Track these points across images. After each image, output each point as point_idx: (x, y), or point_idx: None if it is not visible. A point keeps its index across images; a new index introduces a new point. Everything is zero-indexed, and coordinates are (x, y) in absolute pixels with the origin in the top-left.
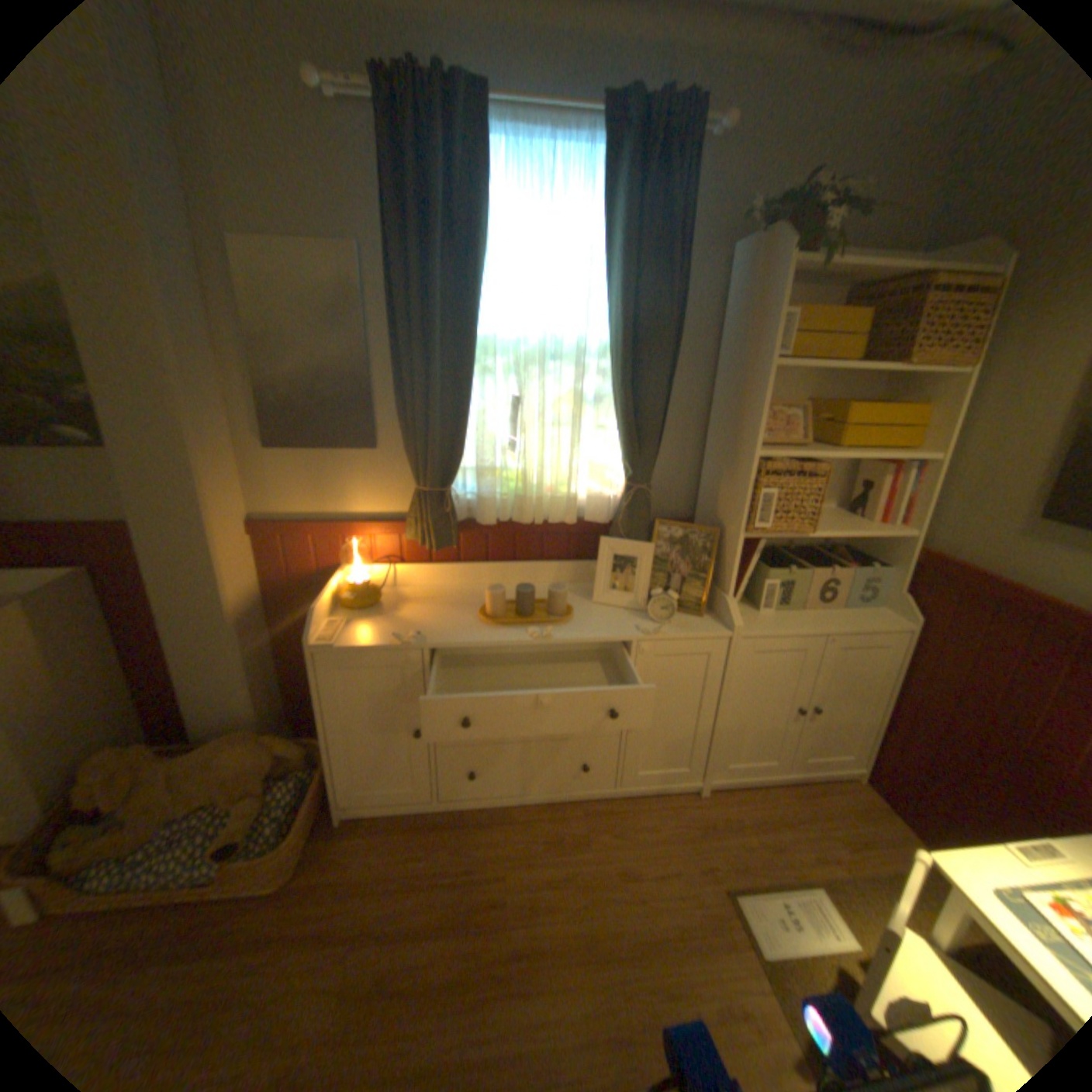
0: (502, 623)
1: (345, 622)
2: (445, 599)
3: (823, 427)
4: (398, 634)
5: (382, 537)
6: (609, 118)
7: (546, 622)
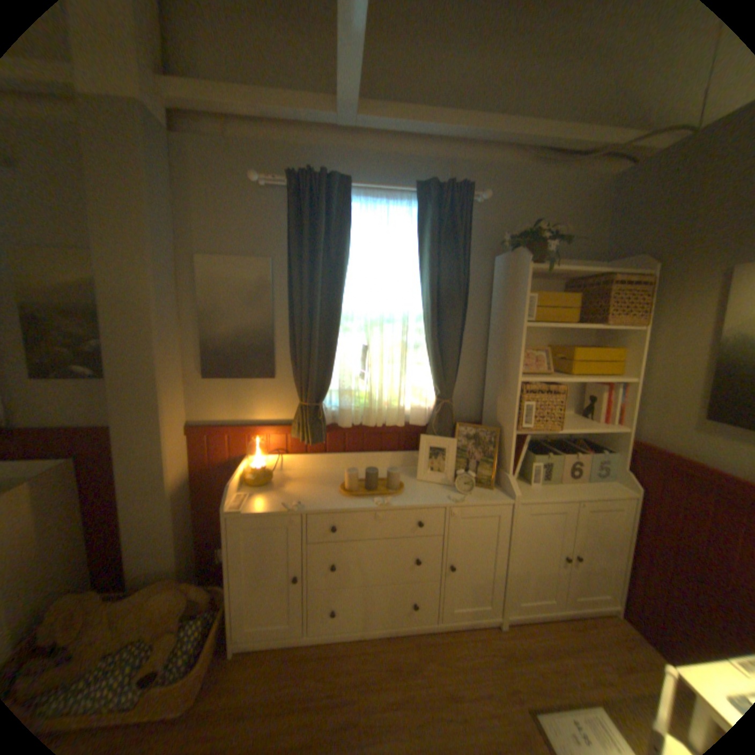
0: (356, 495)
1: (247, 496)
2: (315, 479)
3: (559, 363)
4: (284, 505)
5: (274, 436)
6: (418, 194)
7: (386, 495)
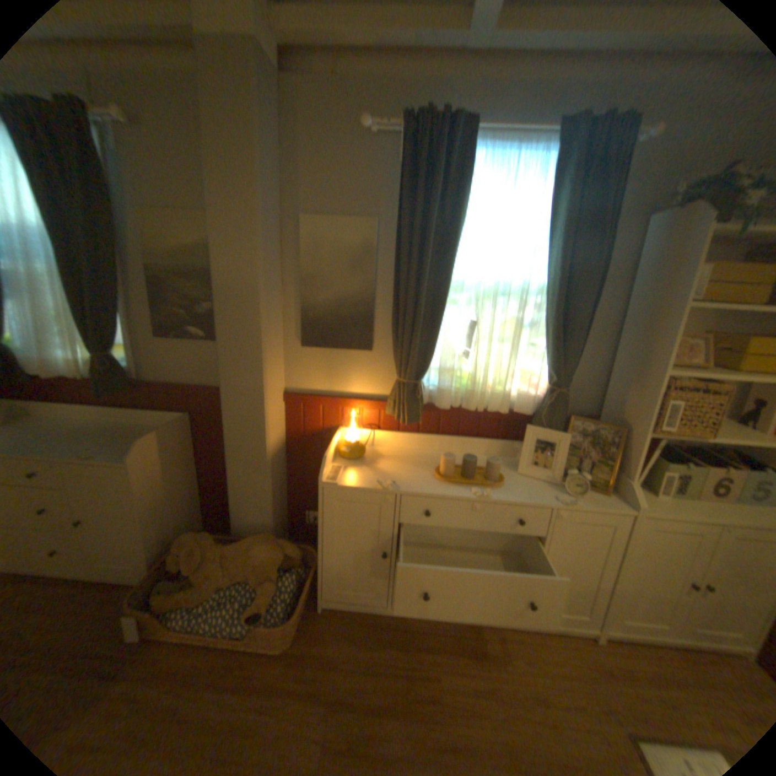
0: (452, 481)
1: (342, 468)
2: (407, 458)
3: (721, 354)
4: (380, 481)
5: (368, 410)
6: (561, 133)
7: (484, 485)
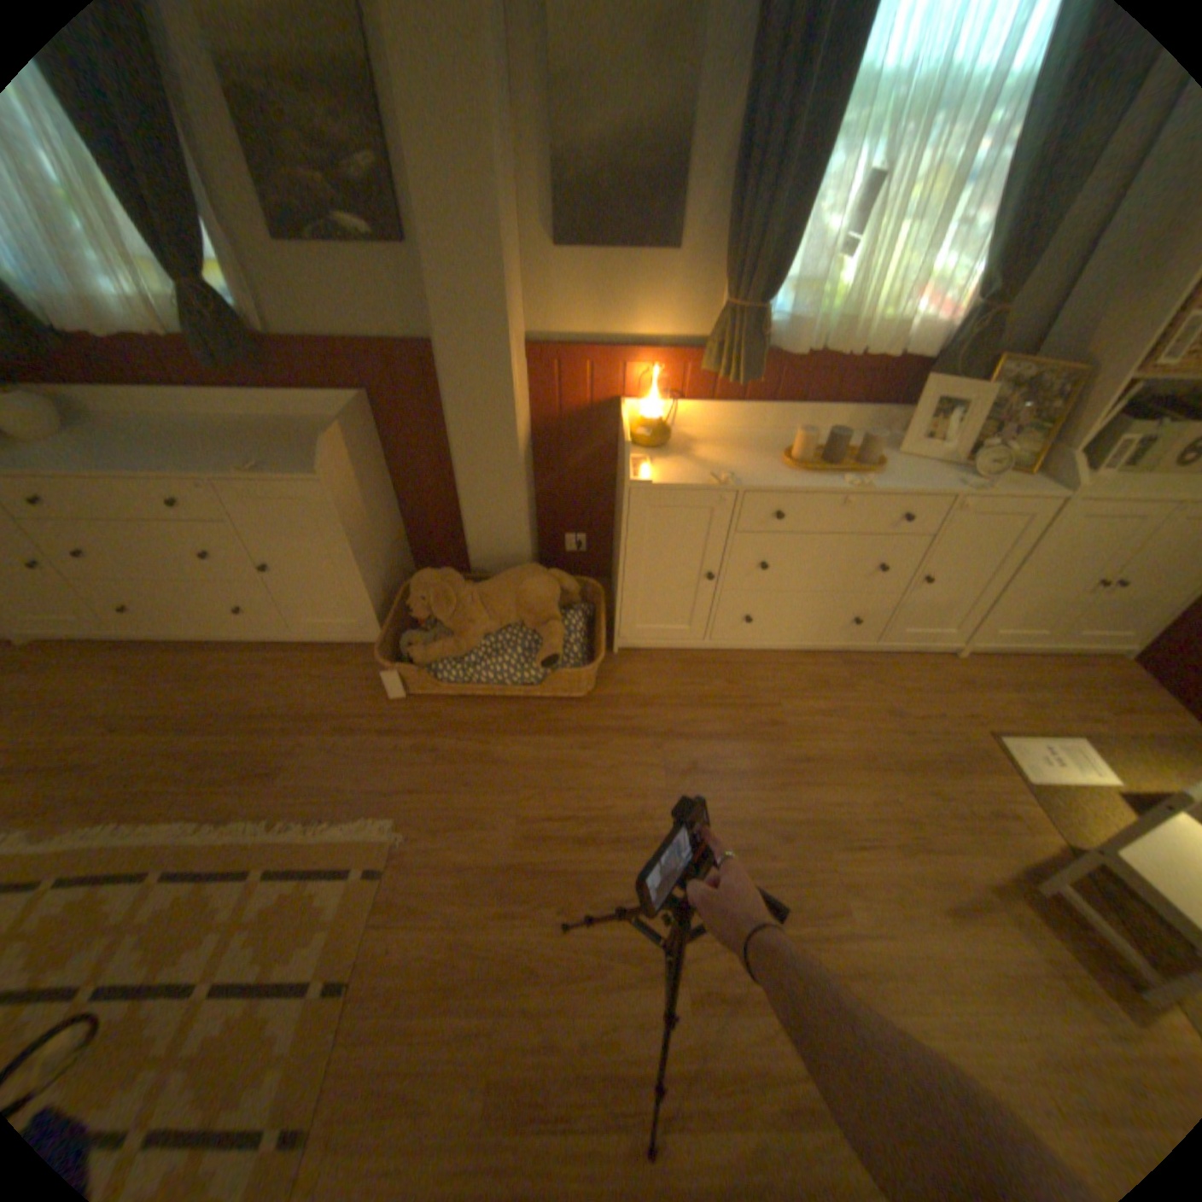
0: (812, 469)
1: (645, 460)
2: (731, 443)
3: None
4: (710, 475)
5: (669, 367)
6: None
7: (855, 472)
